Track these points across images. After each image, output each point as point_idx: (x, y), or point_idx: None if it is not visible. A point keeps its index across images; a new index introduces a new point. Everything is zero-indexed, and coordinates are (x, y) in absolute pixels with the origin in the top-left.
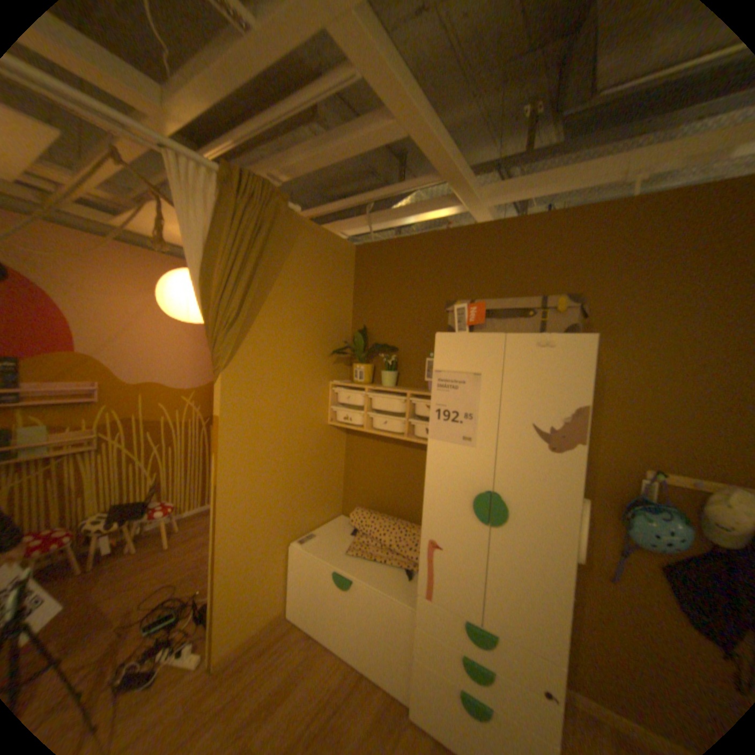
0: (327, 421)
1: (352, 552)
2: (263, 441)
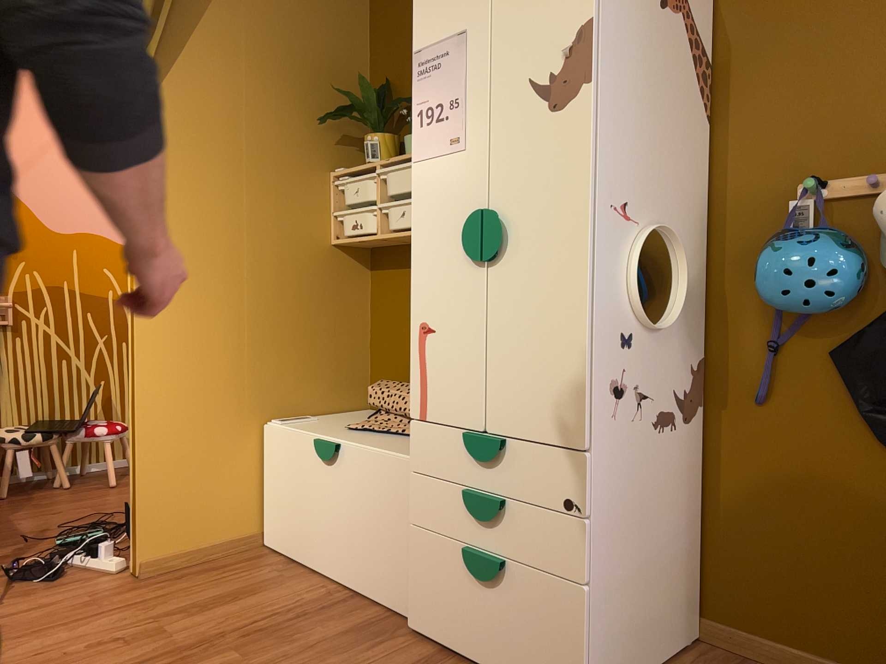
0: (330, 238)
1: (357, 426)
2: (208, 240)
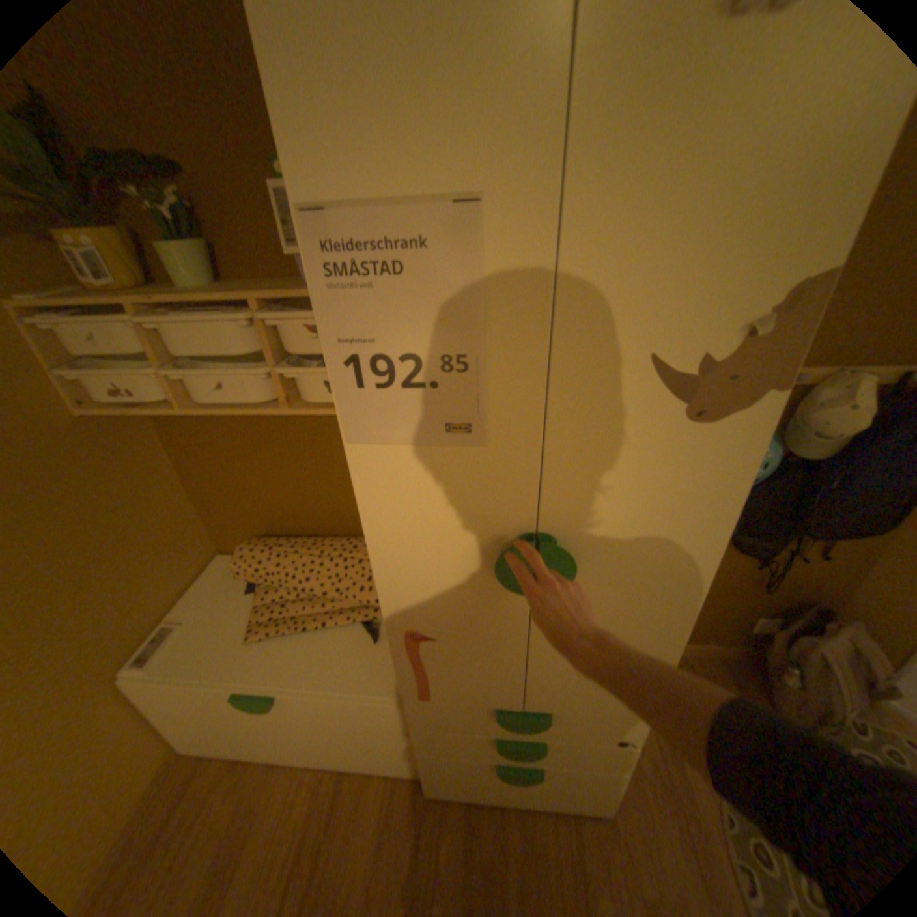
0: (67, 409)
1: (257, 633)
2: None
